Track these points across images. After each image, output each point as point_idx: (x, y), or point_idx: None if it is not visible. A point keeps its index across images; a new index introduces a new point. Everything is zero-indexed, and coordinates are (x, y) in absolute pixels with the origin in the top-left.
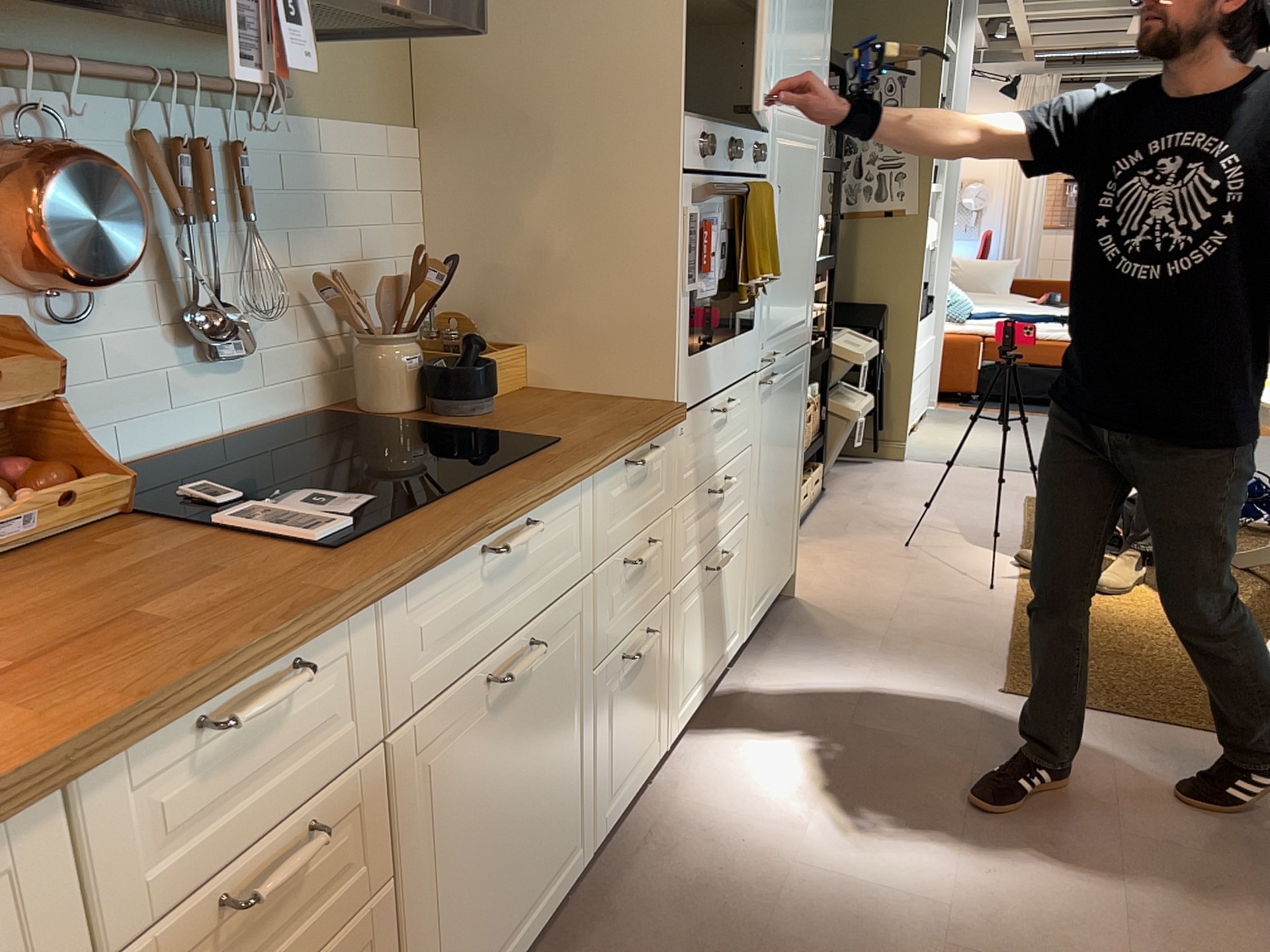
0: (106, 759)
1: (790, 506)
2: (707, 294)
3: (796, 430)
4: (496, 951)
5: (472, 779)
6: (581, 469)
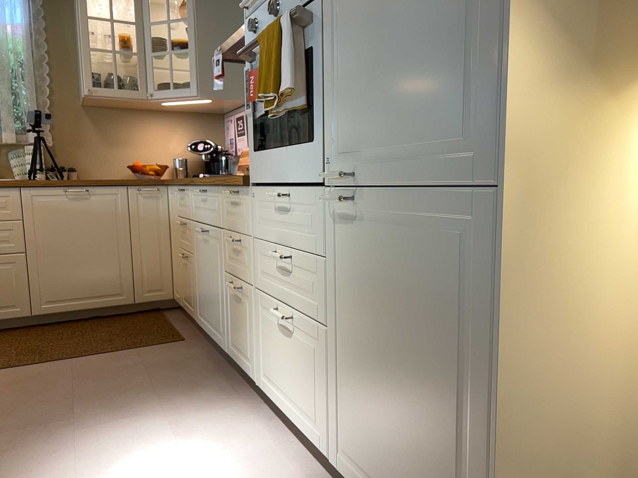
0: (173, 184)
1: (444, 454)
2: (262, 114)
3: (456, 336)
4: (206, 320)
5: (201, 254)
6: (209, 180)
